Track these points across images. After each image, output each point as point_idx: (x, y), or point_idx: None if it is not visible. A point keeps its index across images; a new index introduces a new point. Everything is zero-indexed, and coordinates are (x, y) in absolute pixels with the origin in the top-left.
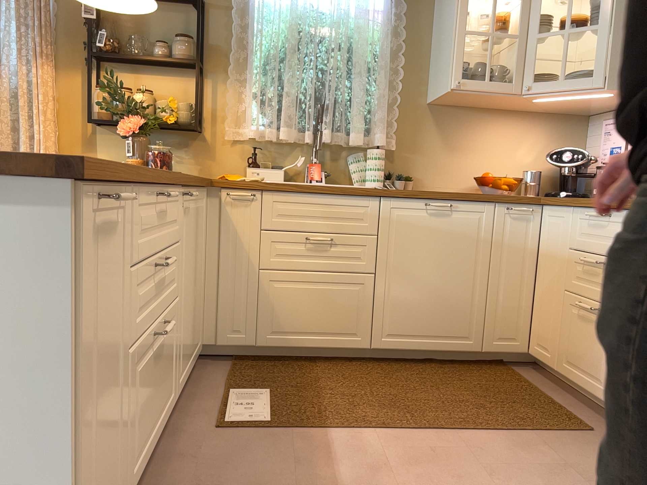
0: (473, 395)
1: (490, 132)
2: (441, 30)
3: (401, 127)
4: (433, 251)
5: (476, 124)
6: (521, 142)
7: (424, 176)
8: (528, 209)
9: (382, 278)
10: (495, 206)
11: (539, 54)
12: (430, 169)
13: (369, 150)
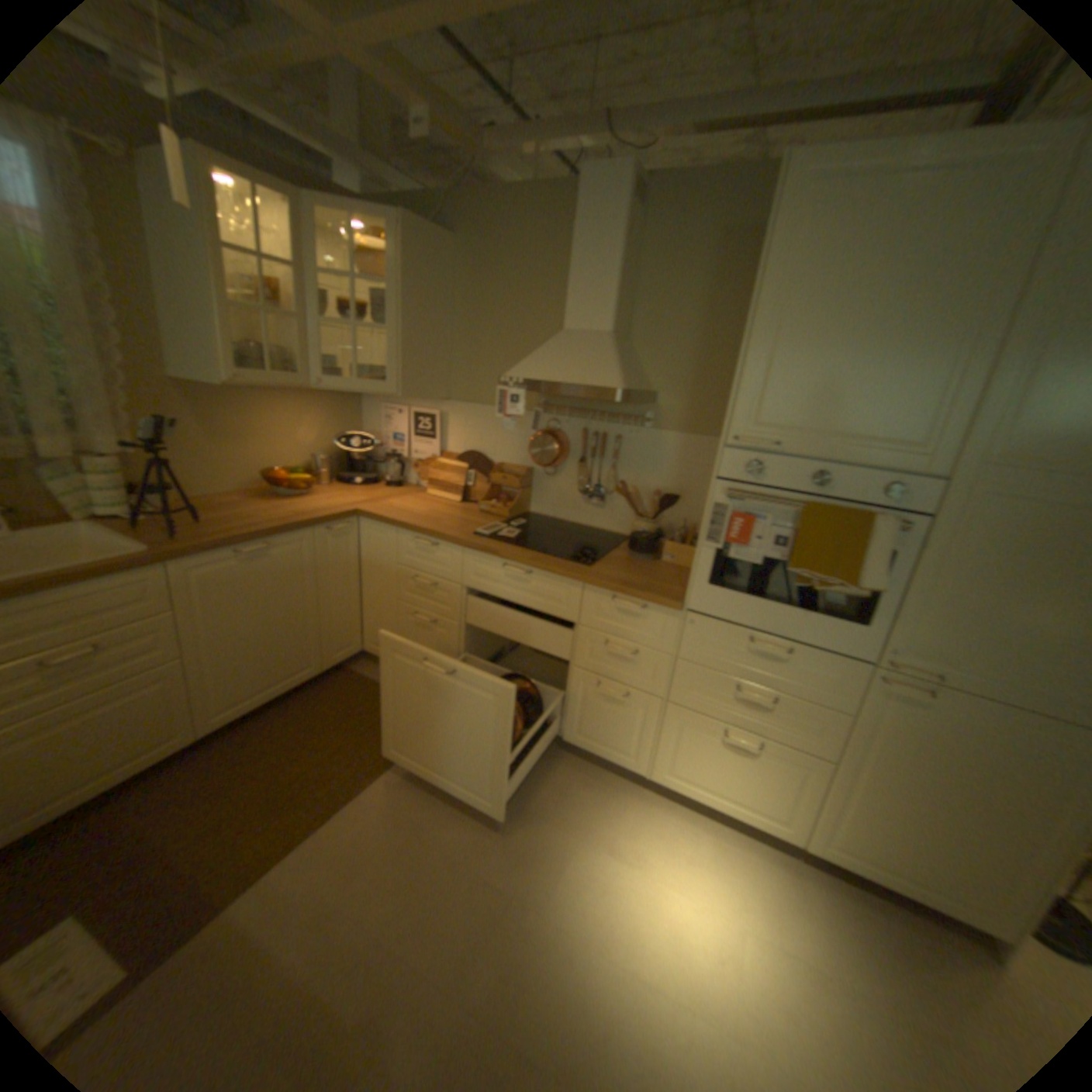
0: (339, 733)
1: (261, 414)
2: (169, 278)
3: (126, 415)
4: (251, 602)
5: (240, 404)
6: (298, 423)
7: (182, 480)
8: (345, 527)
9: (190, 660)
10: (311, 531)
11: (301, 318)
12: (190, 469)
13: (82, 463)
